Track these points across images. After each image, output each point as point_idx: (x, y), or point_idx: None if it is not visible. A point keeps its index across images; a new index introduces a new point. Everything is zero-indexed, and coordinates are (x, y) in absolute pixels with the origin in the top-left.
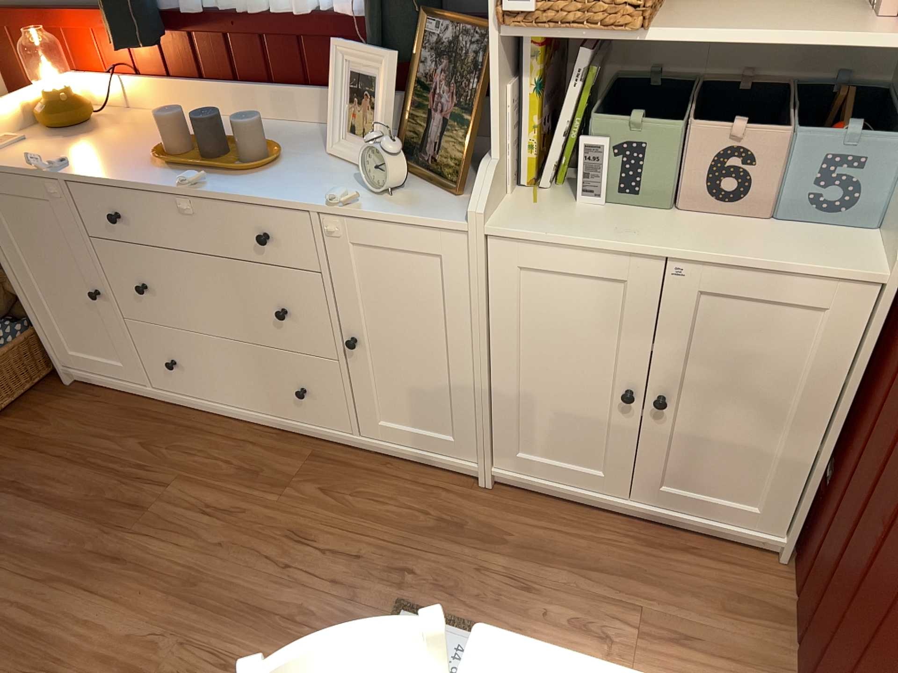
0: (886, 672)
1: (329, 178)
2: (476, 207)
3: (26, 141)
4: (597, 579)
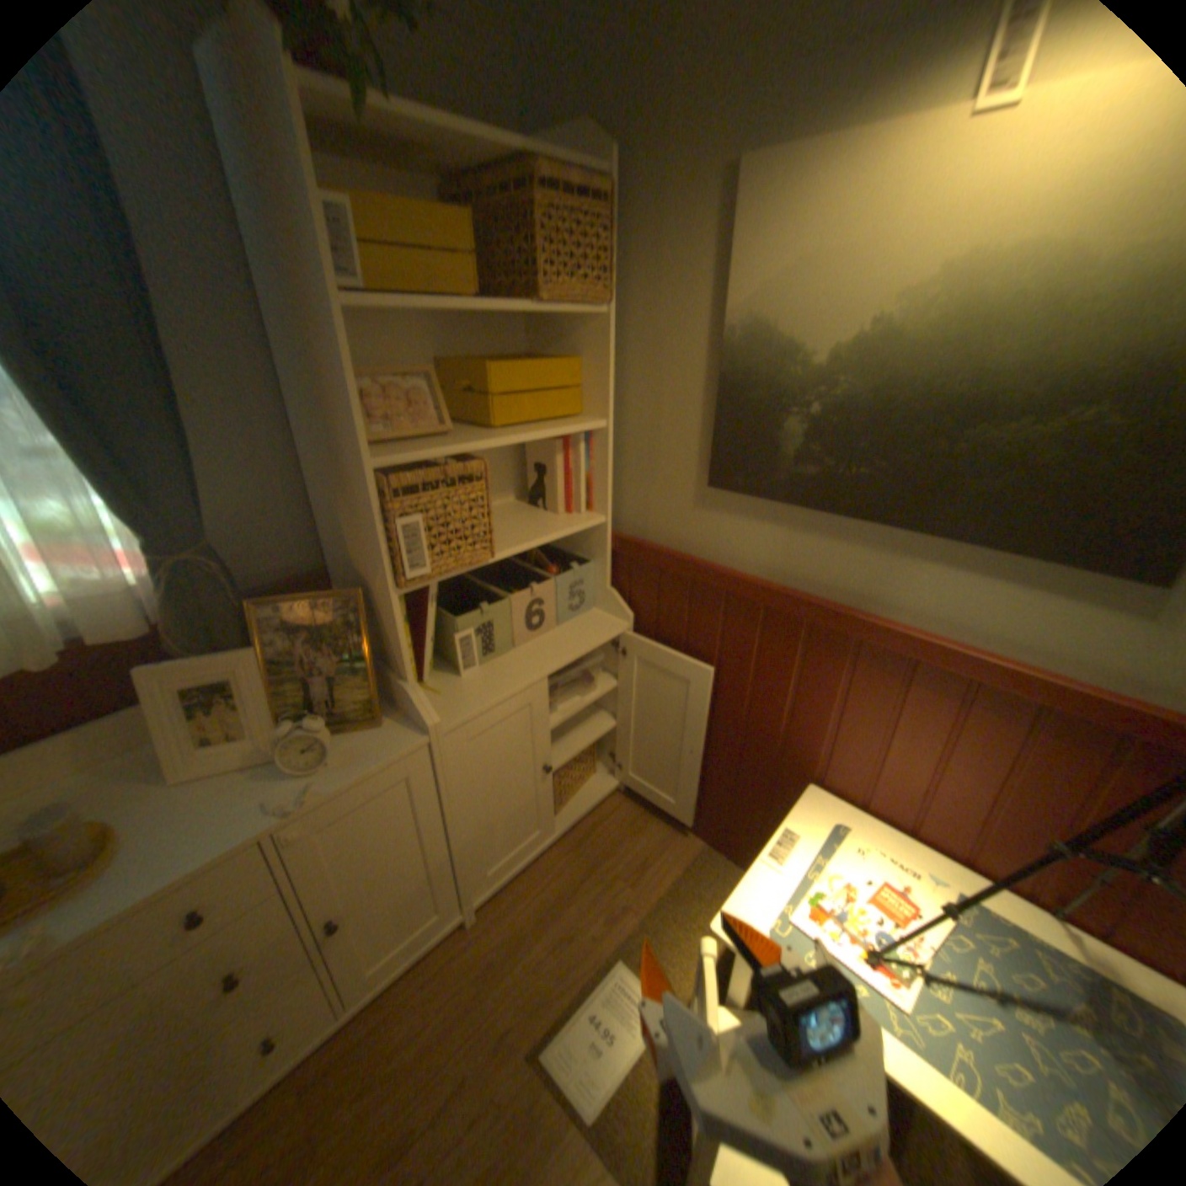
0: (767, 772)
1: (216, 802)
2: (428, 721)
3: None
4: (588, 892)
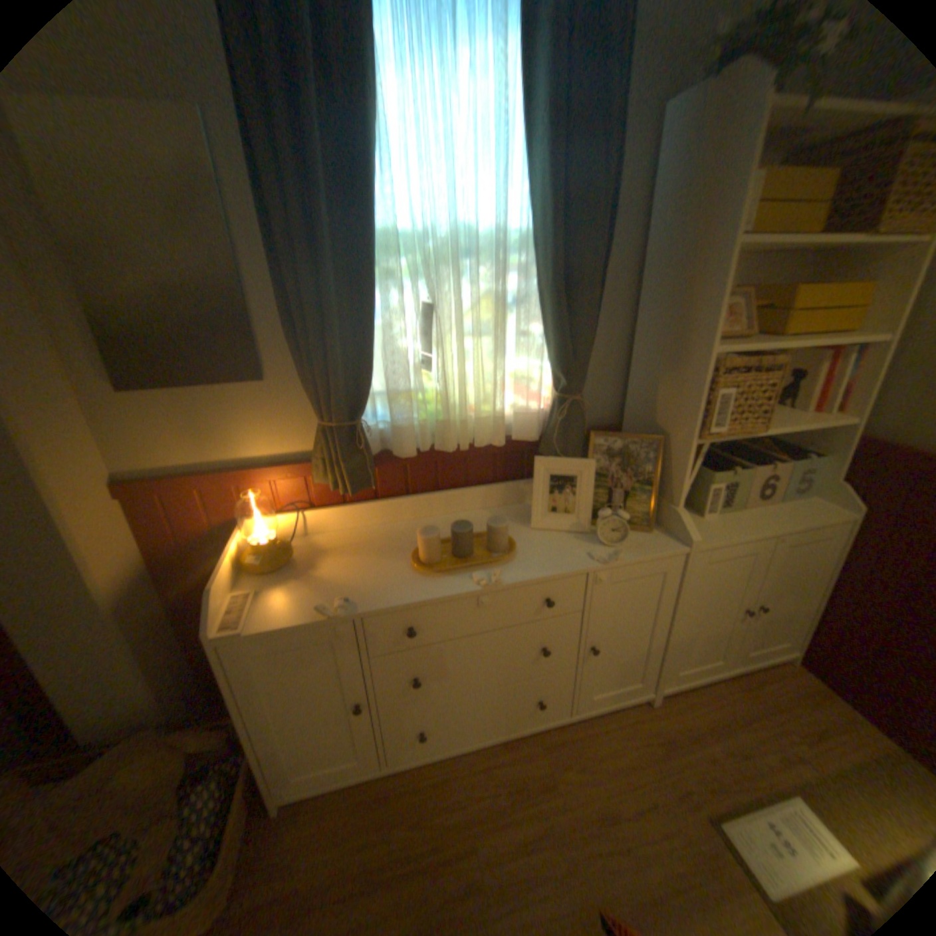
0: None
1: (559, 544)
2: (692, 537)
3: (248, 594)
4: (763, 730)
